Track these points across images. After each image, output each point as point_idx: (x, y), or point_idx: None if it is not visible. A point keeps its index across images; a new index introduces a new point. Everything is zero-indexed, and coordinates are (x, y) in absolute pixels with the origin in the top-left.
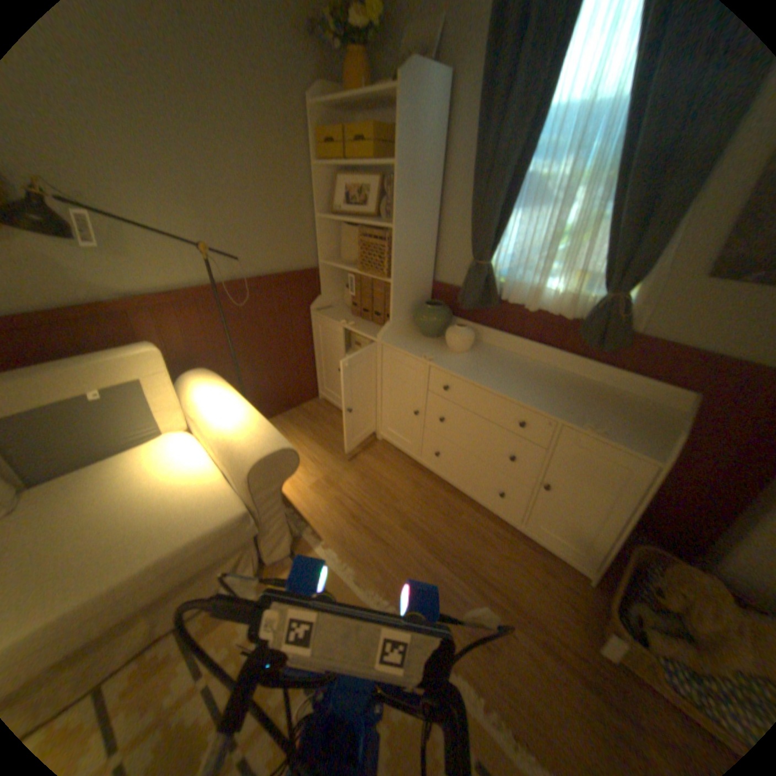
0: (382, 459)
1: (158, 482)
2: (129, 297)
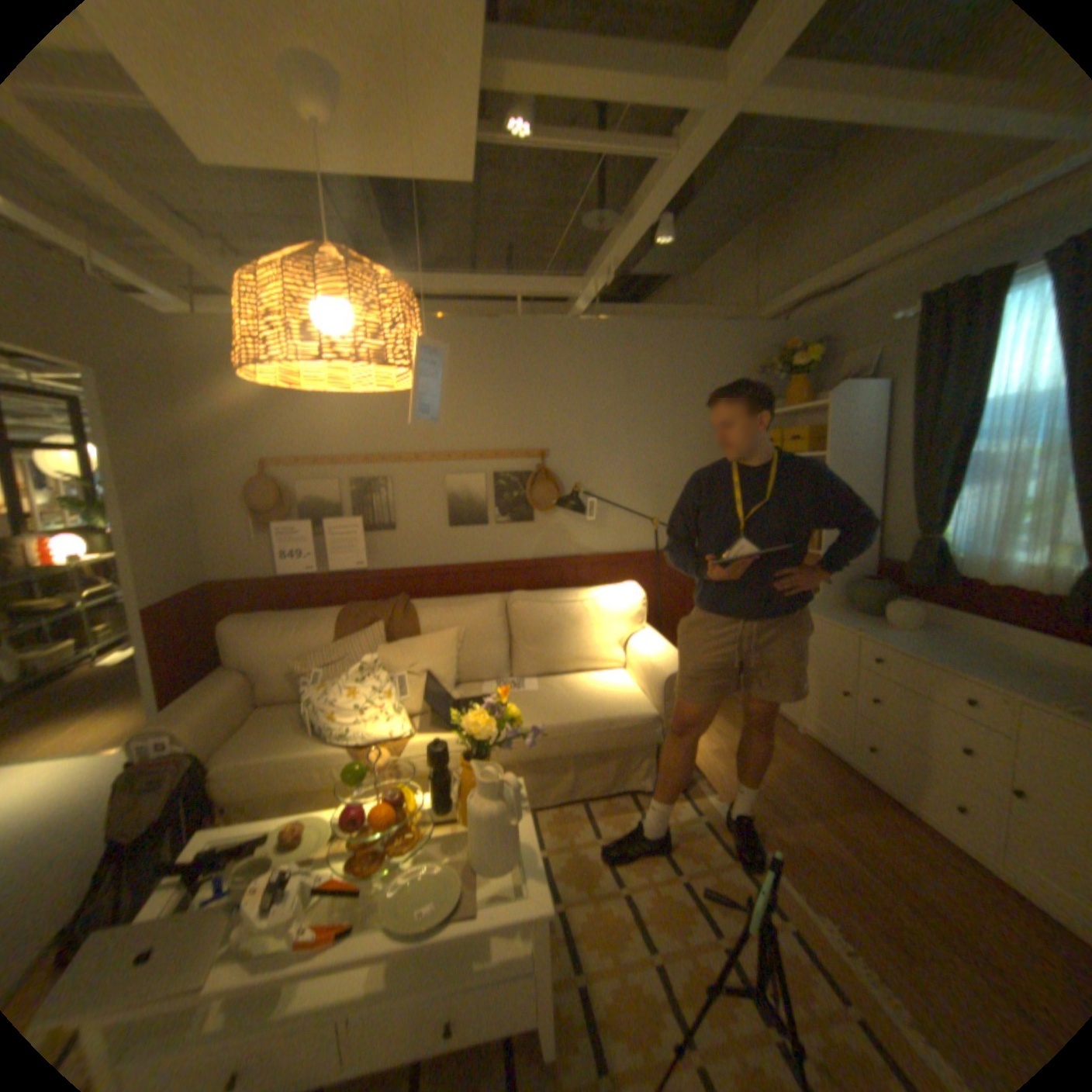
0: (801, 752)
1: (595, 684)
2: (596, 555)
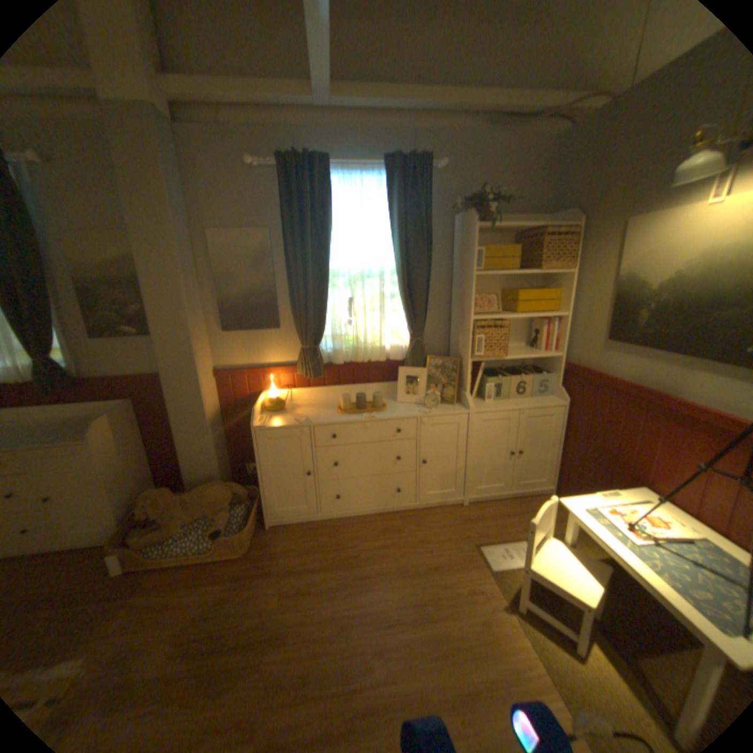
0: None
1: None
2: None
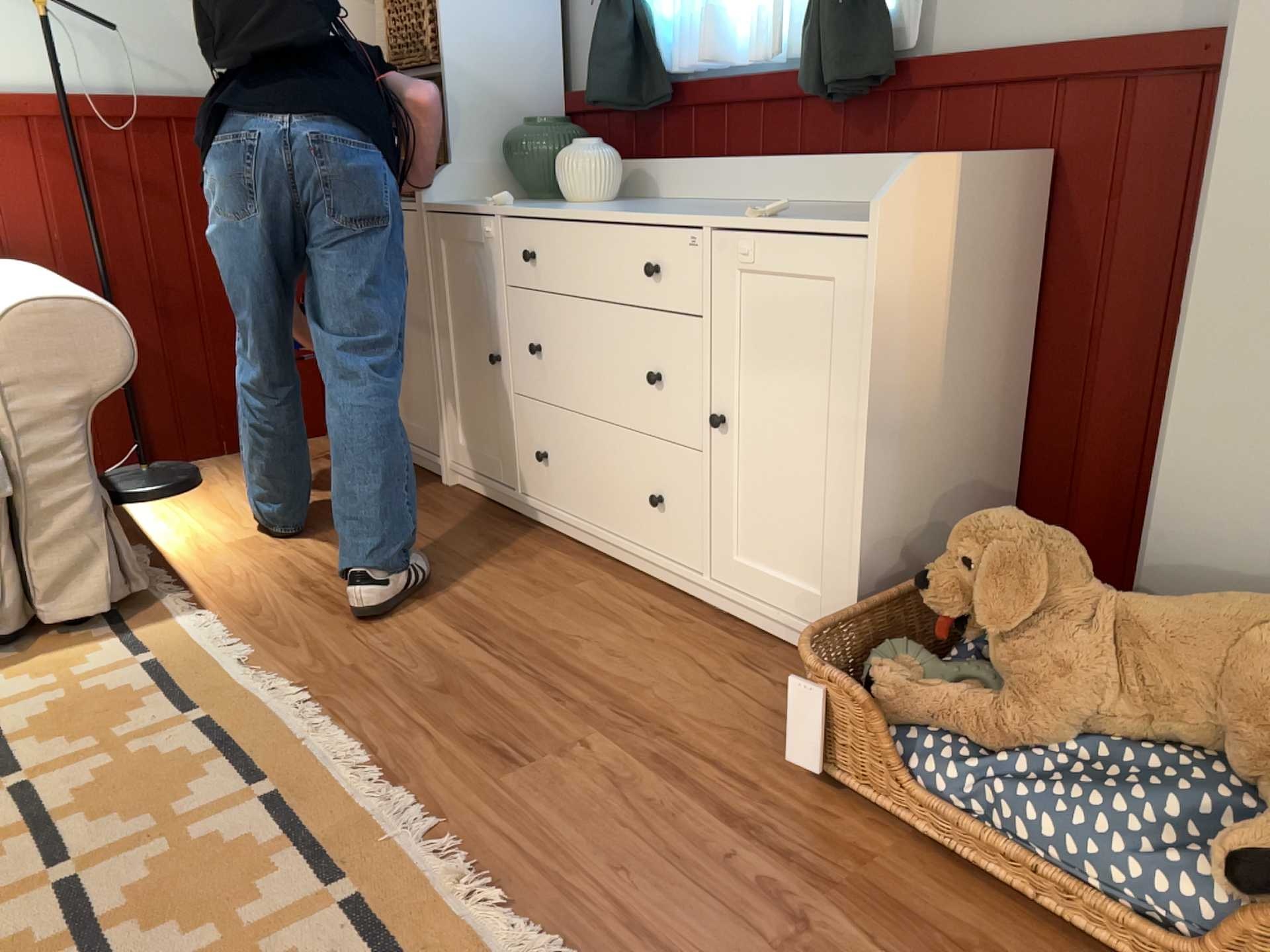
0: (434, 510)
1: None
2: None
